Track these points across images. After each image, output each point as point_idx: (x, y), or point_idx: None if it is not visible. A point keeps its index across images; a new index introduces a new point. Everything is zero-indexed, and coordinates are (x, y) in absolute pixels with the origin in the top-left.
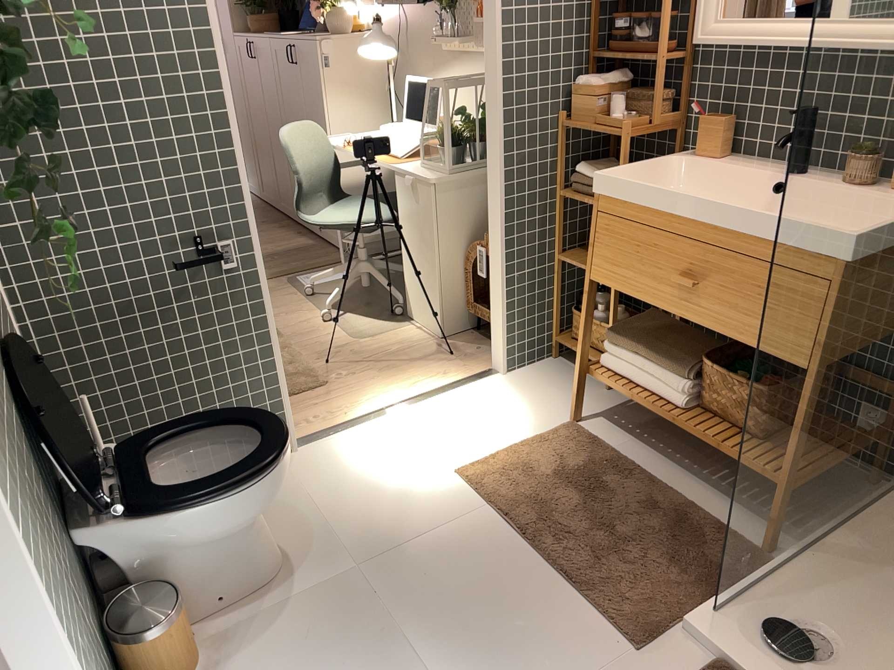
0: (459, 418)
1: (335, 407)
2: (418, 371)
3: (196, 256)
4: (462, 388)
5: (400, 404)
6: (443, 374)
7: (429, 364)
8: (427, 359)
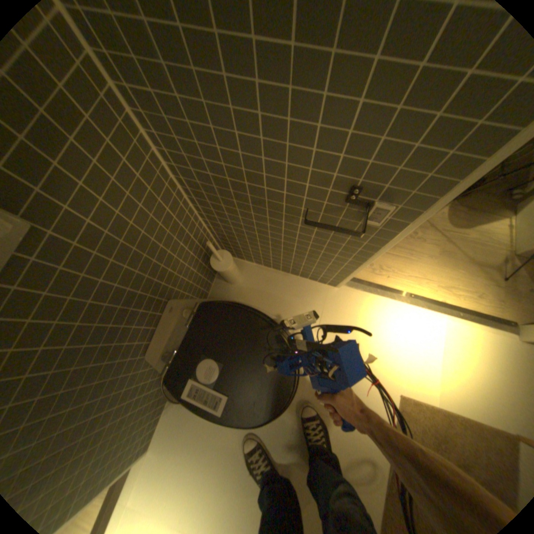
0: (449, 351)
1: (388, 264)
2: (467, 276)
3: (343, 195)
4: (479, 325)
5: (427, 301)
6: (481, 296)
7: (480, 275)
8: (485, 268)
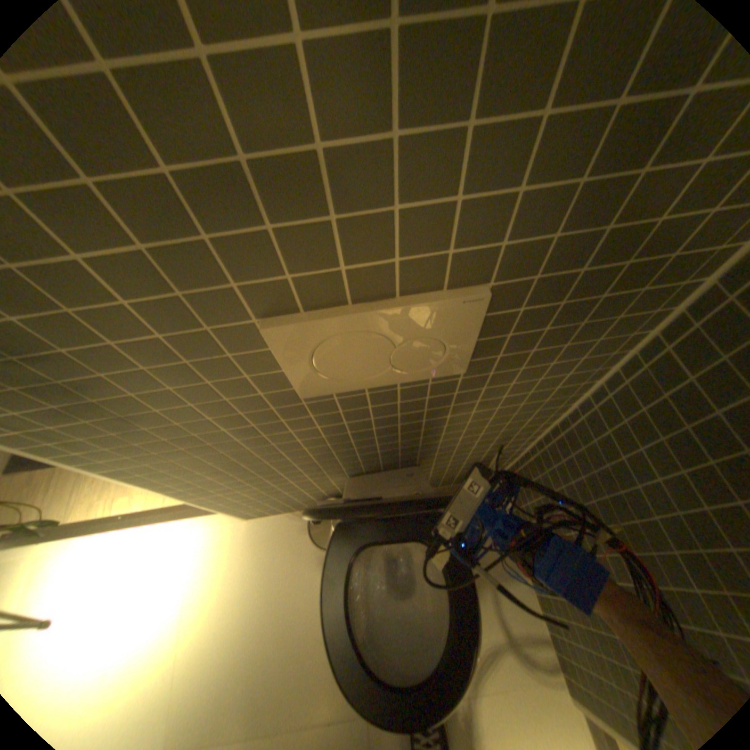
0: None
1: None
2: None
3: None
4: None
5: None
6: None
7: None
8: None
